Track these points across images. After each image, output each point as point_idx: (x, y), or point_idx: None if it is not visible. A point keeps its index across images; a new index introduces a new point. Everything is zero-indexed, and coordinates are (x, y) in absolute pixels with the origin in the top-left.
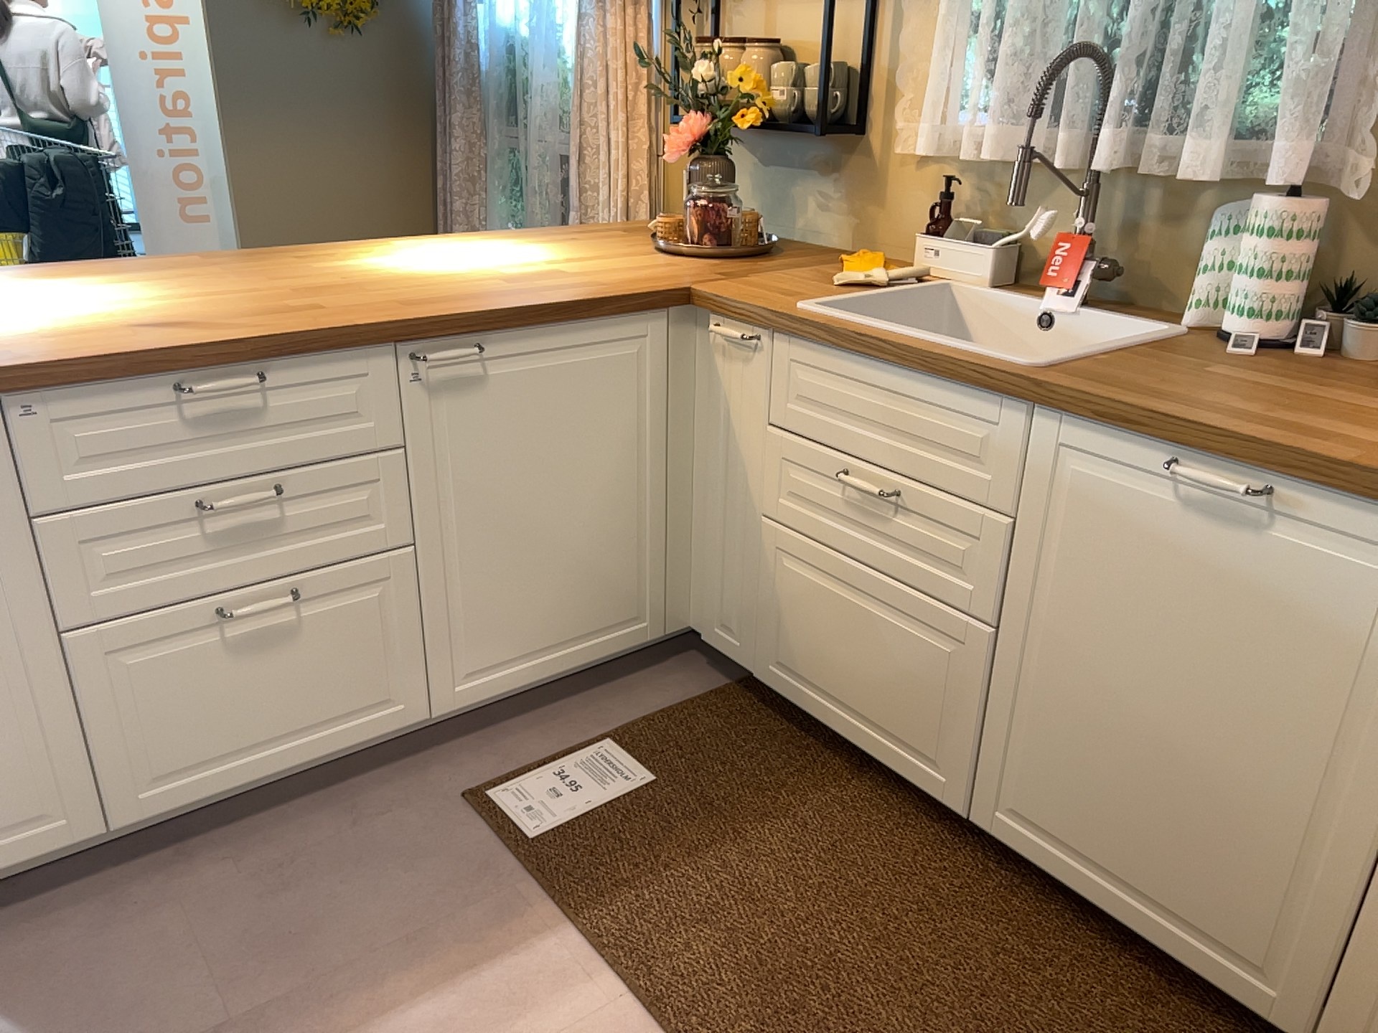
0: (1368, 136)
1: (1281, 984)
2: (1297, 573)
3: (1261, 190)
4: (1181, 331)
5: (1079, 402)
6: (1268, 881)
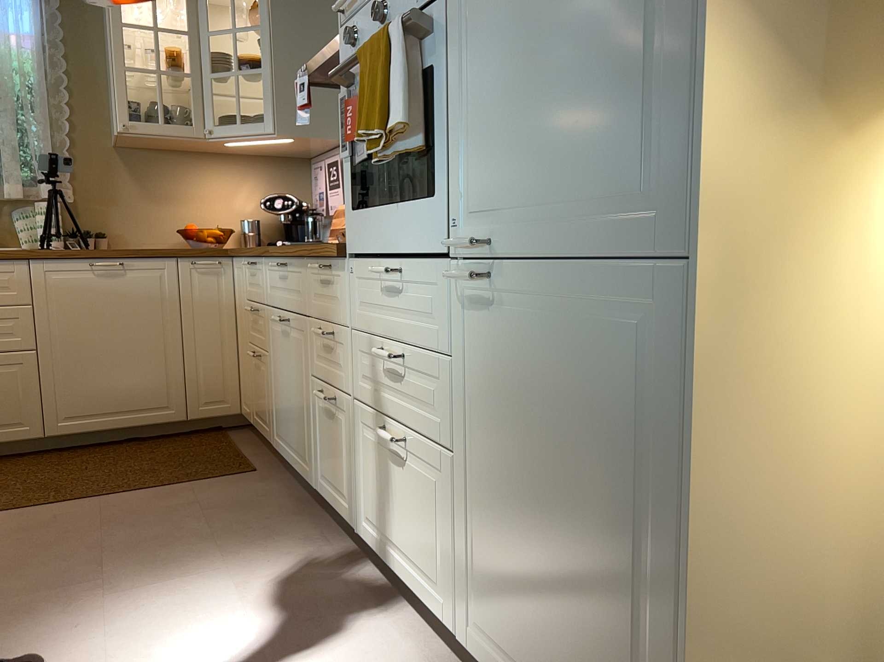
0: (64, 183)
1: (173, 406)
2: (136, 283)
3: (31, 202)
4: (27, 250)
5: (50, 253)
6: (159, 377)
